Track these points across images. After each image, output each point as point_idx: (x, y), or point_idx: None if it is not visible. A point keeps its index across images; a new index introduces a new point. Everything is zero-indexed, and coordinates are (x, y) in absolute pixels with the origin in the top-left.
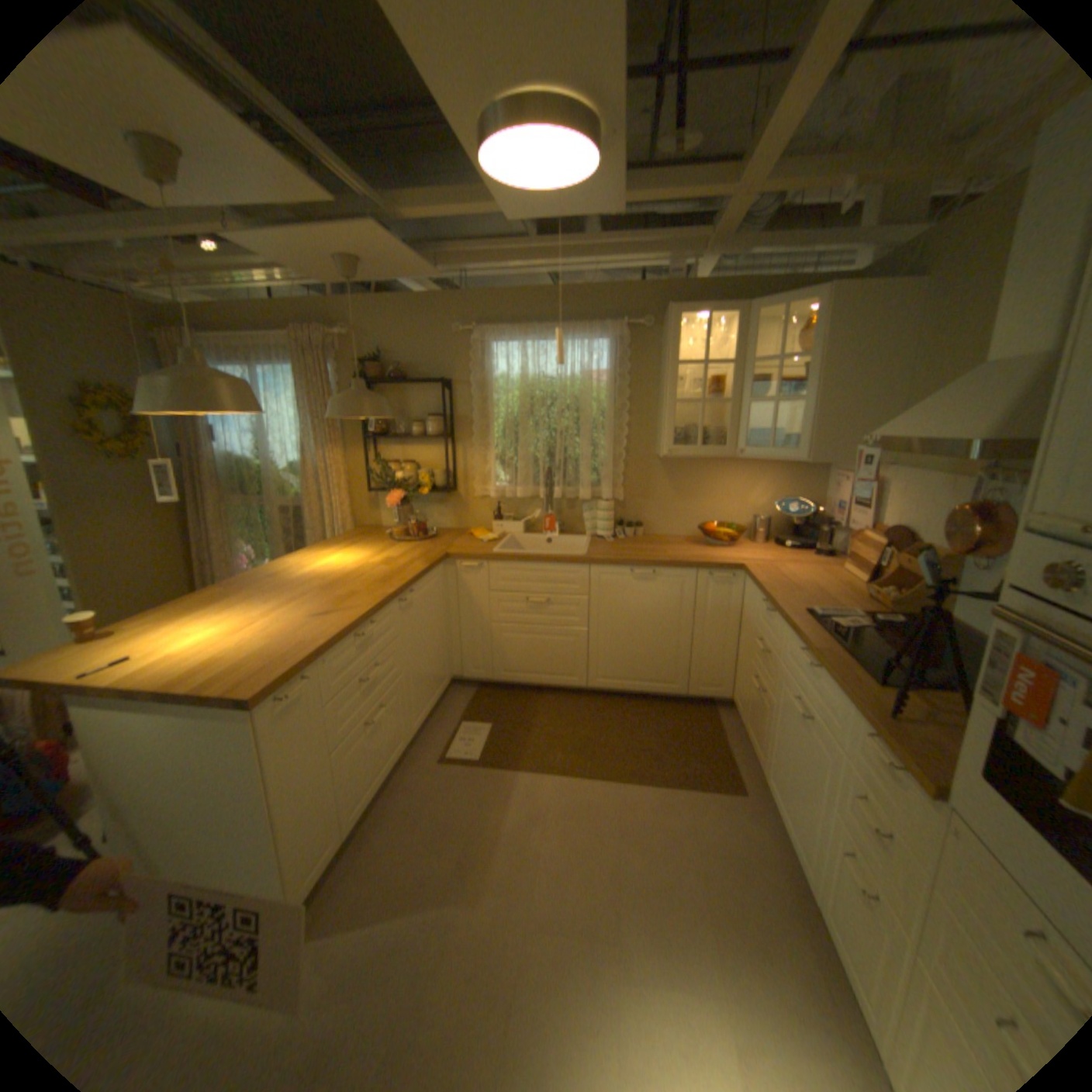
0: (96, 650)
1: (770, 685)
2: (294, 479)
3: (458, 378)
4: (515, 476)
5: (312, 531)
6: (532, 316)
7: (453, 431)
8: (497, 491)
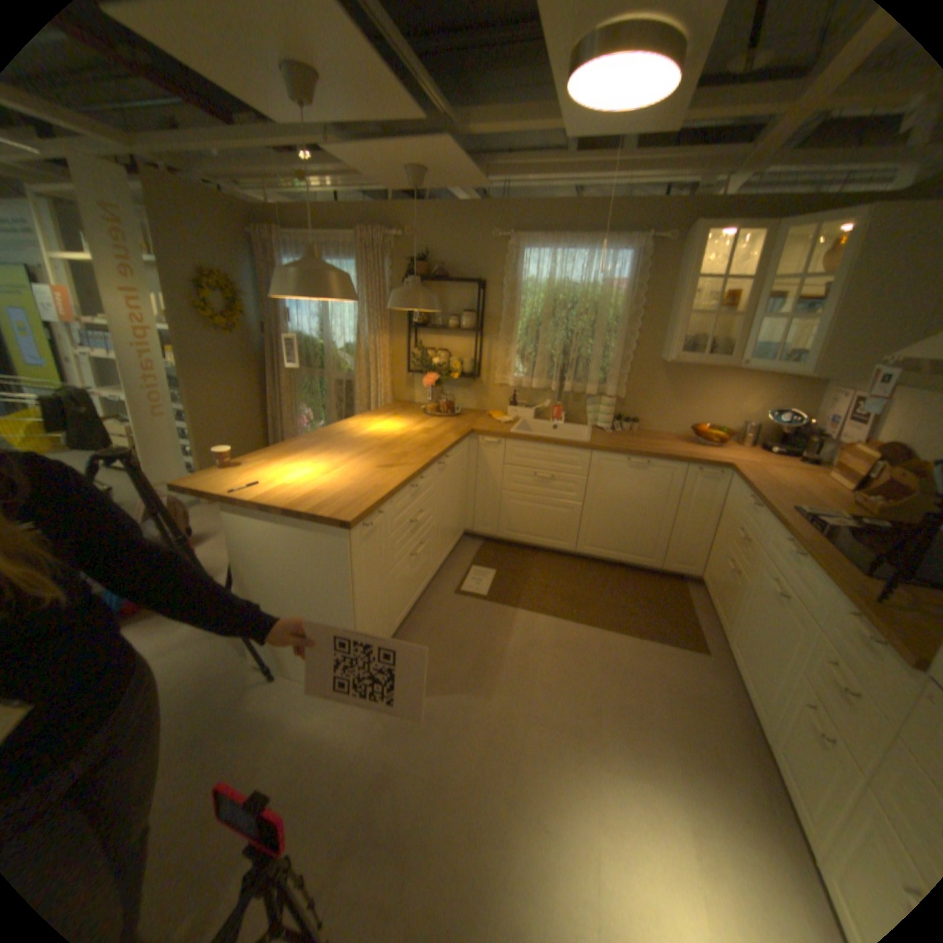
0: (232, 475)
1: (746, 568)
2: (348, 358)
3: (491, 279)
4: (531, 369)
5: (360, 401)
6: (564, 226)
7: (482, 326)
8: (514, 381)
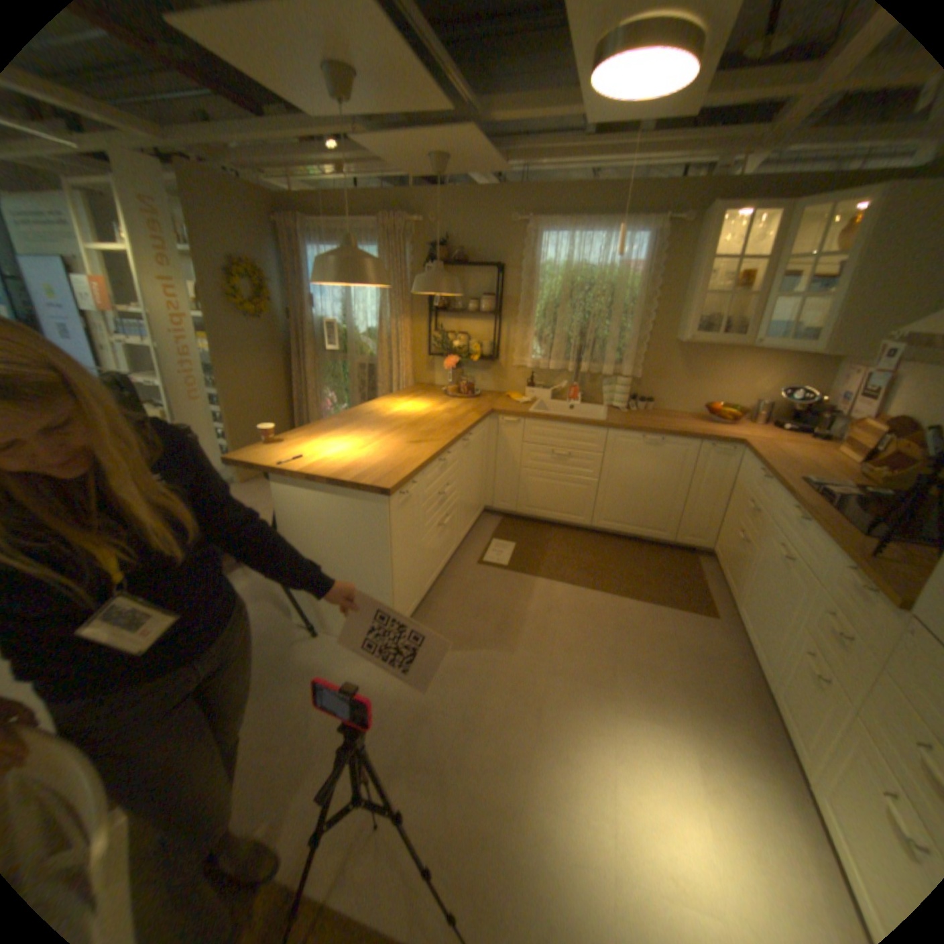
0: (278, 449)
1: (755, 537)
2: (371, 342)
3: (510, 263)
4: (549, 351)
5: (383, 384)
6: (582, 209)
7: (501, 309)
8: (533, 363)
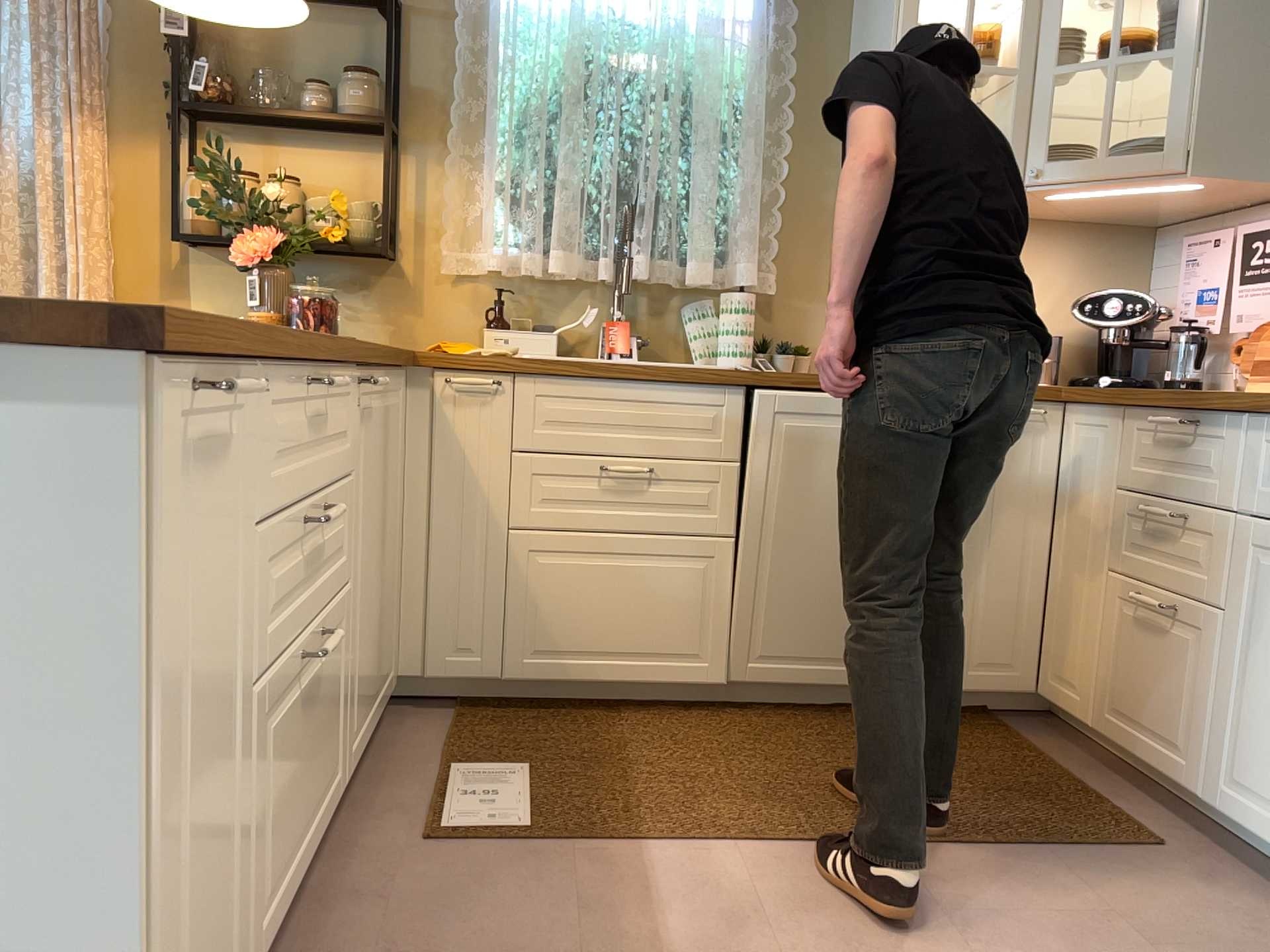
0: None
1: (1196, 586)
2: None
3: (421, 3)
4: (540, 230)
5: None
6: None
7: (401, 122)
8: (502, 258)
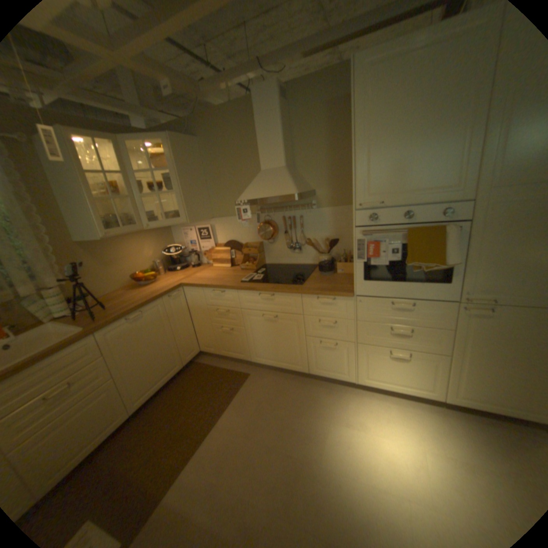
0: None
1: (235, 323)
2: None
3: None
4: None
5: None
6: None
7: None
8: None
